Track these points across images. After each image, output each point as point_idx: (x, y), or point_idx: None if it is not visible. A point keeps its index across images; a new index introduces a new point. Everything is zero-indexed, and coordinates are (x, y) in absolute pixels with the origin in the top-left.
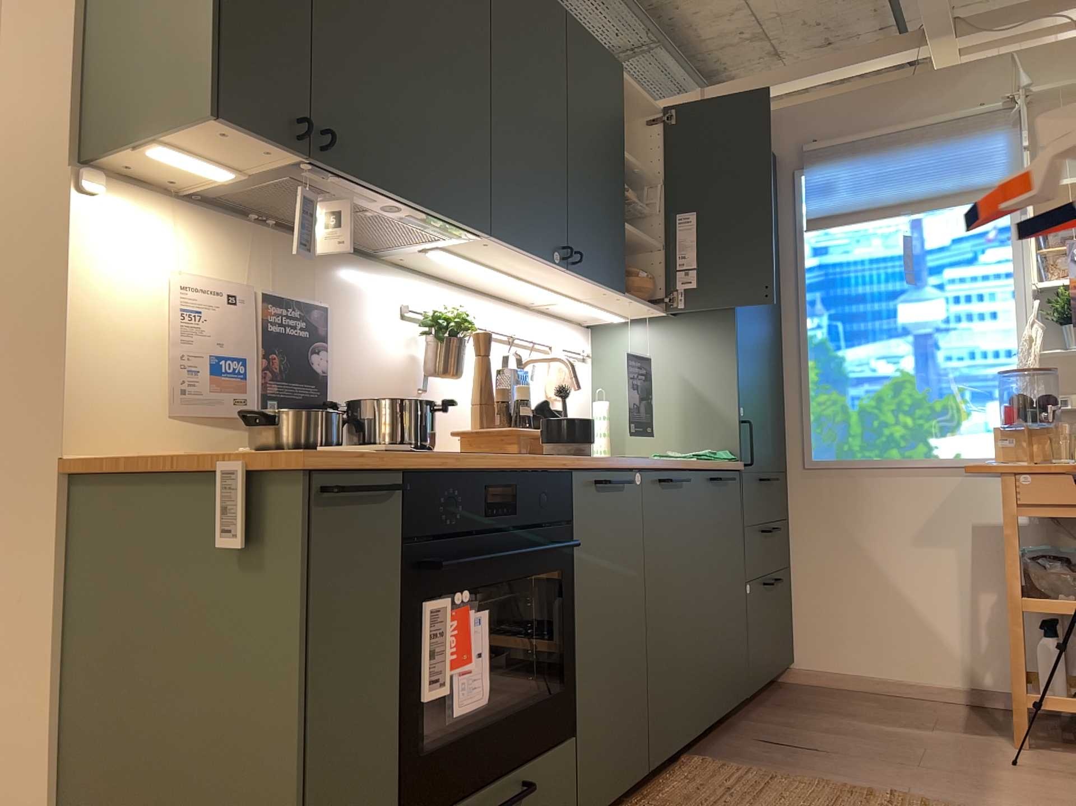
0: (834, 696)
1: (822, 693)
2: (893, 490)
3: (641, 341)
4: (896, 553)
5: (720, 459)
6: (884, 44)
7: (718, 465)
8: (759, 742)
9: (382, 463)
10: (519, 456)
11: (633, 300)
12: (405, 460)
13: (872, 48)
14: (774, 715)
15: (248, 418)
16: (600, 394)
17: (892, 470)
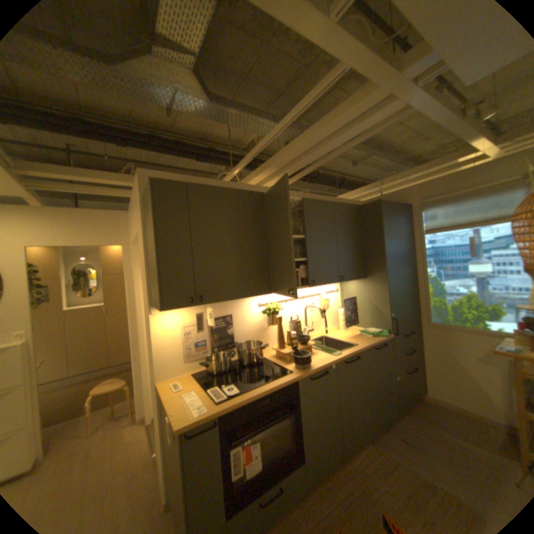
0: (442, 414)
1: (437, 411)
2: (468, 339)
3: (355, 286)
4: (471, 364)
5: (381, 336)
6: (460, 151)
7: (379, 340)
8: (399, 440)
9: (208, 419)
10: (274, 383)
11: (344, 281)
12: (217, 415)
13: (453, 154)
14: (412, 423)
15: (205, 360)
16: (339, 306)
17: (468, 331)
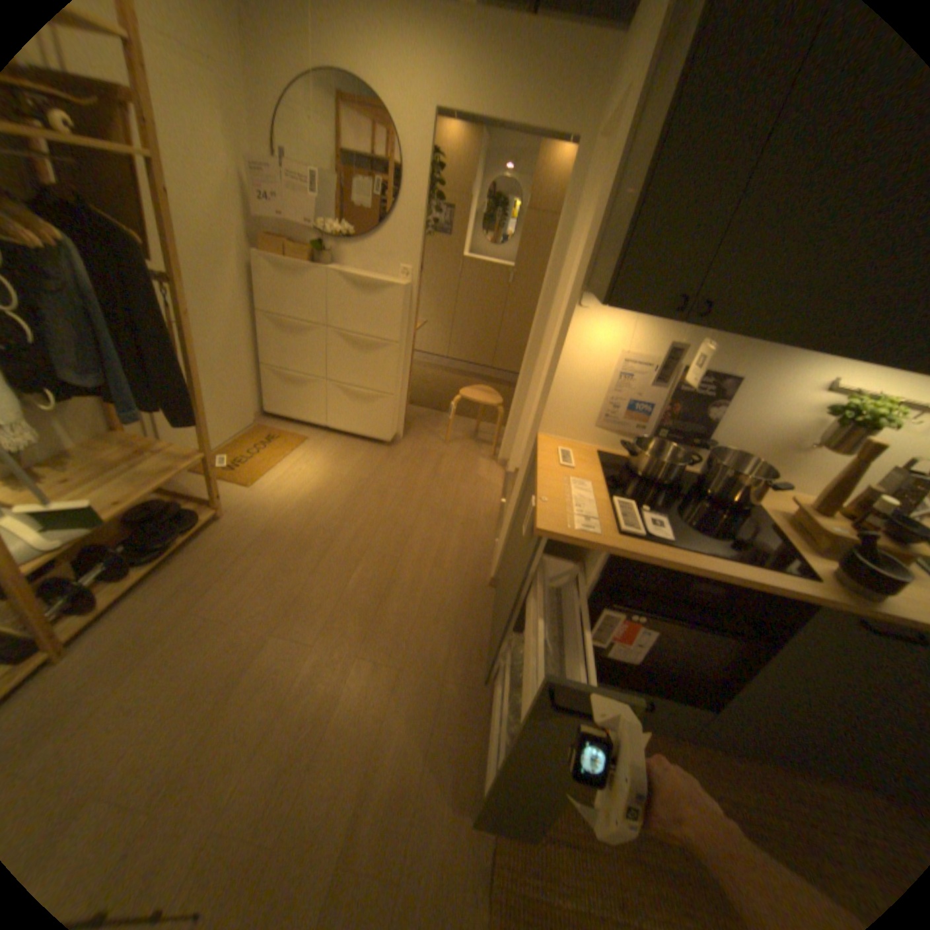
0: None
1: None
2: None
3: None
4: None
5: None
6: None
7: None
8: None
9: (596, 547)
10: (761, 573)
11: None
12: (615, 551)
13: None
14: None
15: (635, 440)
16: None
17: None
